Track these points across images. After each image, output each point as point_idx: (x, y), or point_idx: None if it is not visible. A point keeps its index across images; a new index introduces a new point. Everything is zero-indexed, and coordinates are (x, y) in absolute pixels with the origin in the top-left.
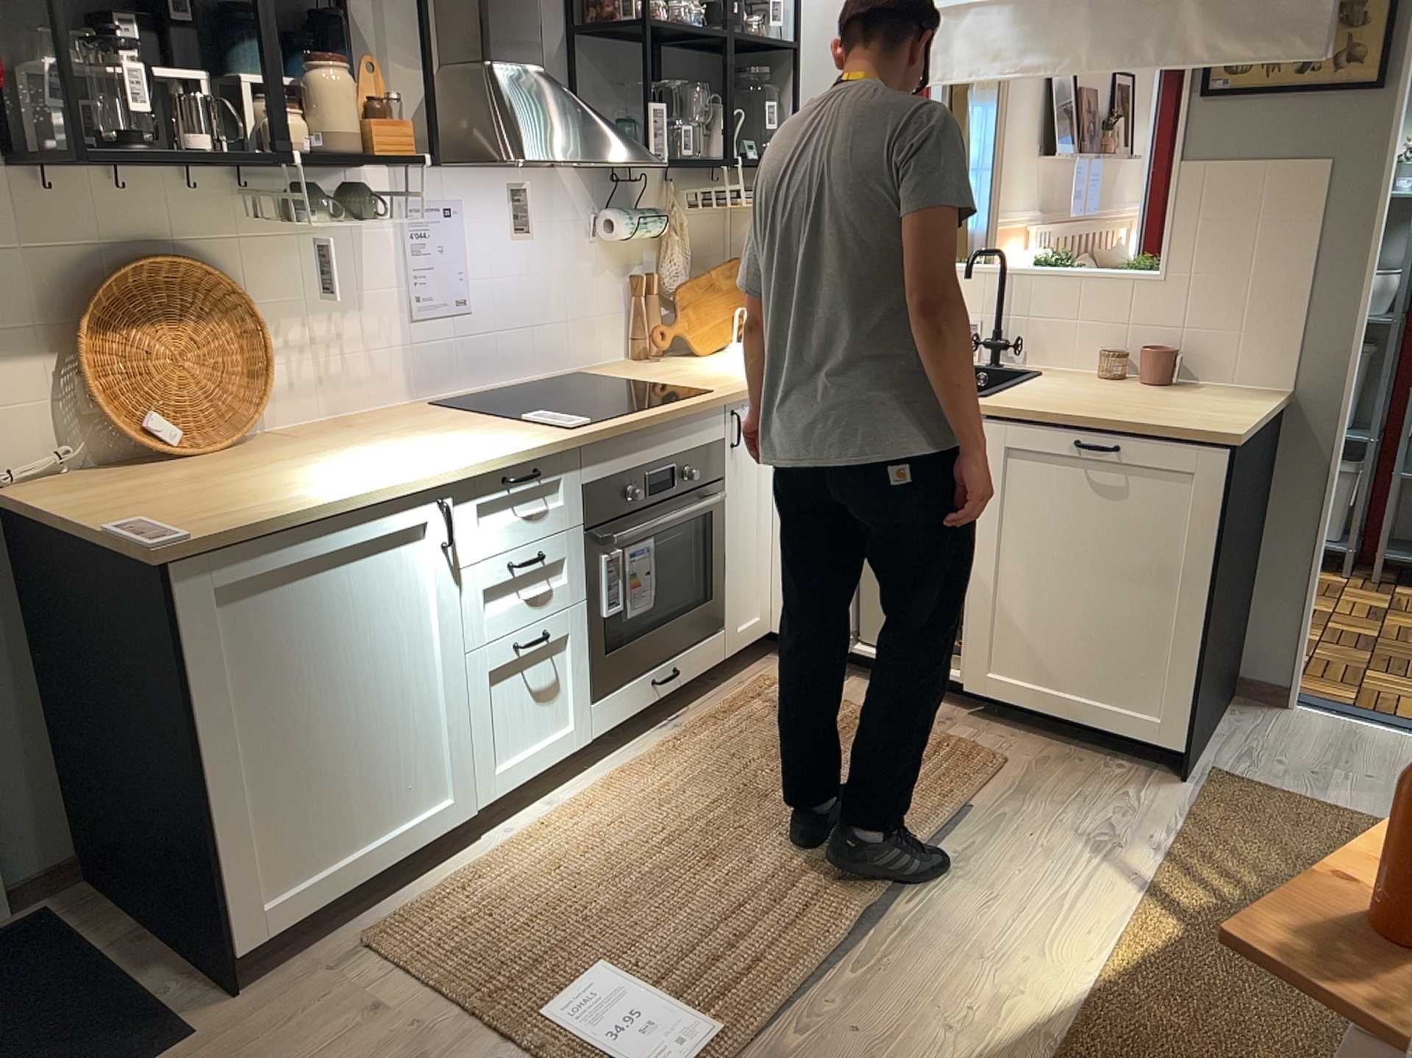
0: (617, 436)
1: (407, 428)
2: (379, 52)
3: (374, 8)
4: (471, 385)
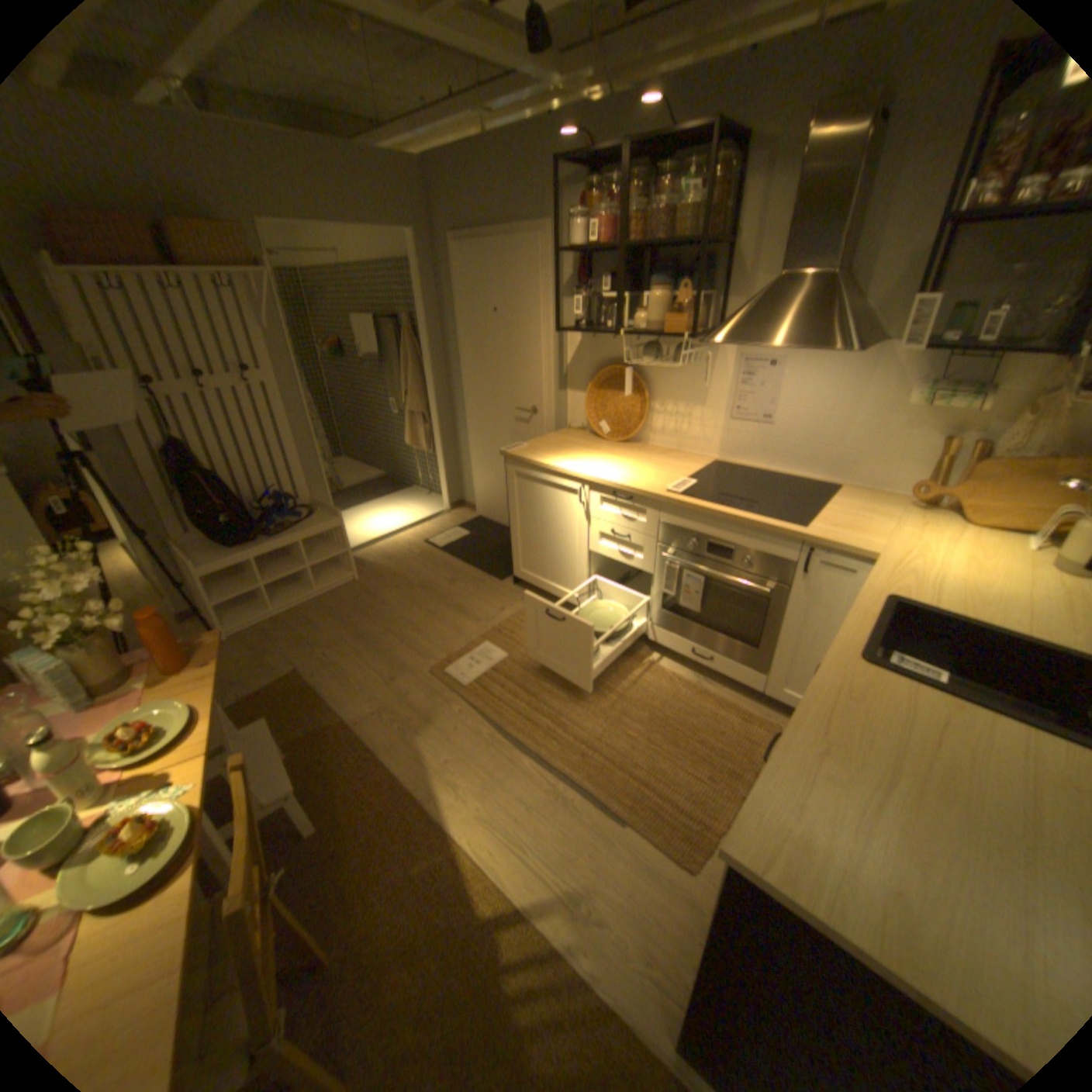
0: (685, 508)
1: (663, 462)
2: (750, 267)
3: (753, 241)
4: (760, 463)
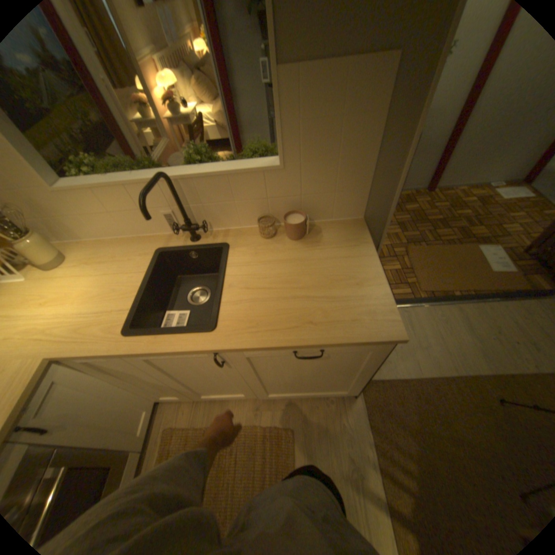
0: None
1: None
2: None
3: None
4: None
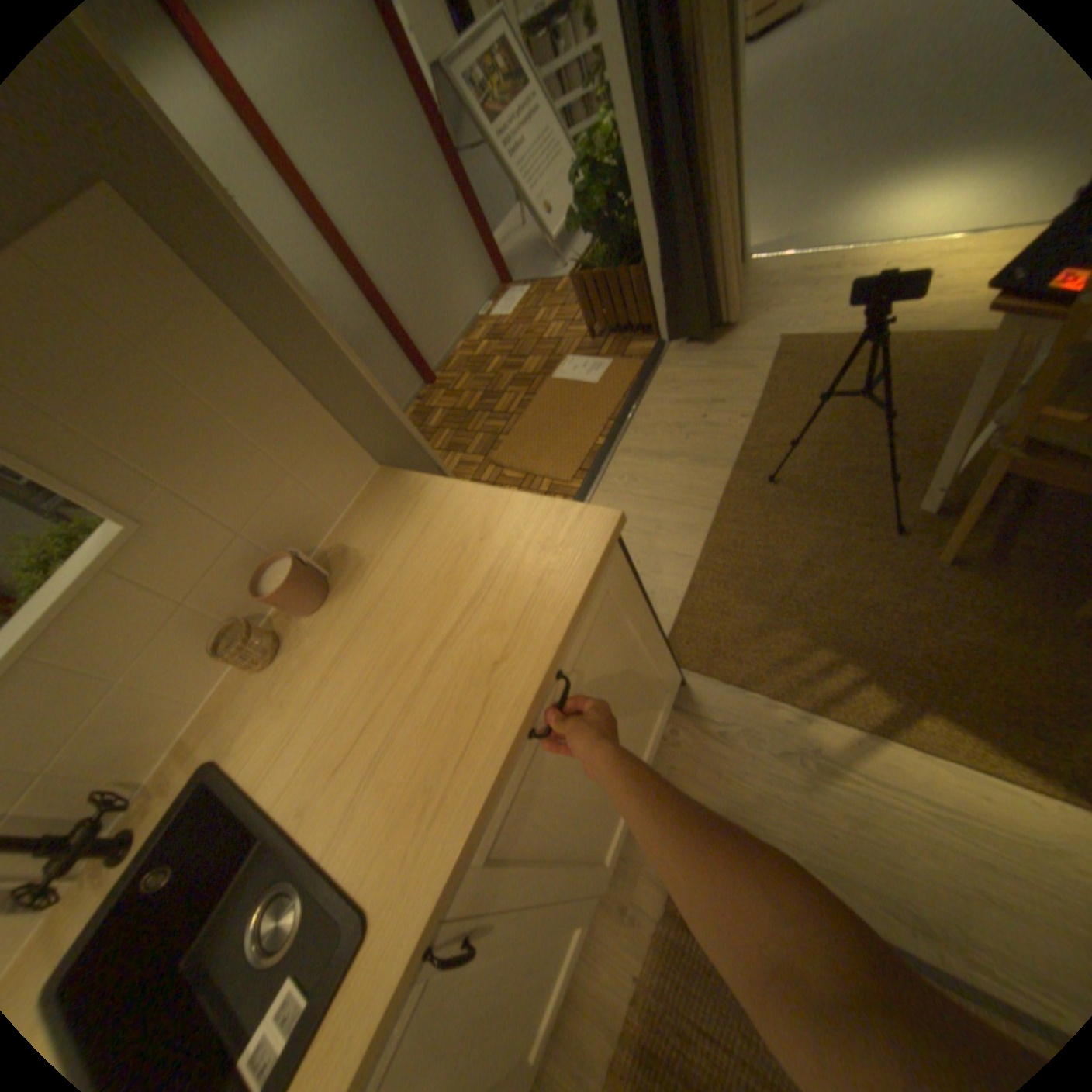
0: None
1: None
2: None
3: None
4: None
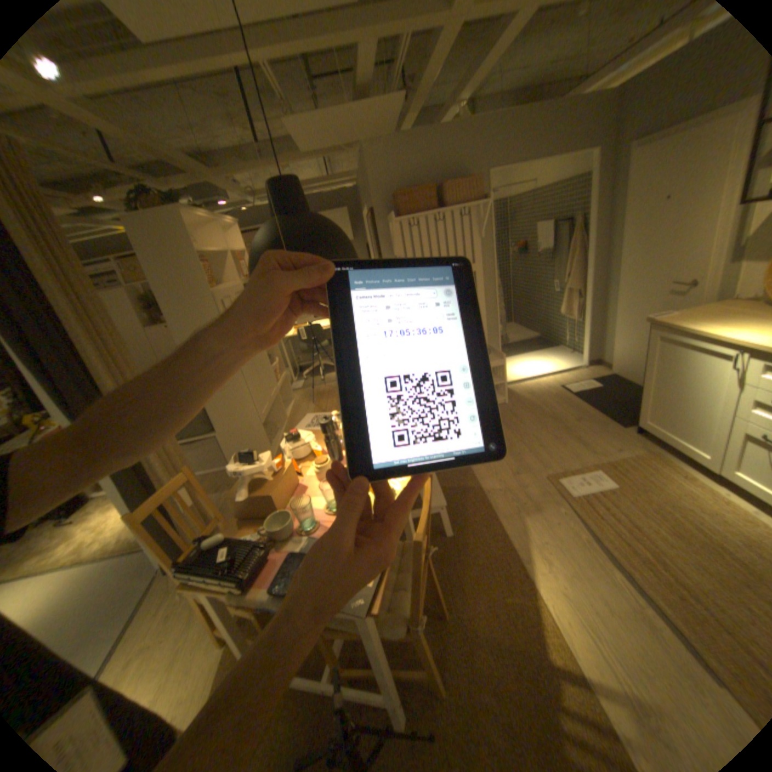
0: None
1: None
2: None
3: None
4: None
